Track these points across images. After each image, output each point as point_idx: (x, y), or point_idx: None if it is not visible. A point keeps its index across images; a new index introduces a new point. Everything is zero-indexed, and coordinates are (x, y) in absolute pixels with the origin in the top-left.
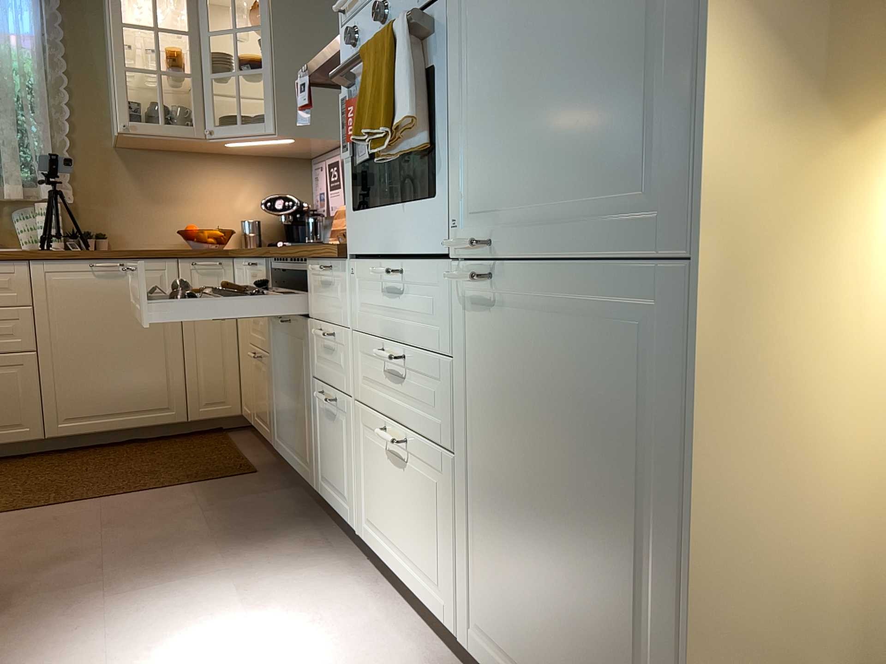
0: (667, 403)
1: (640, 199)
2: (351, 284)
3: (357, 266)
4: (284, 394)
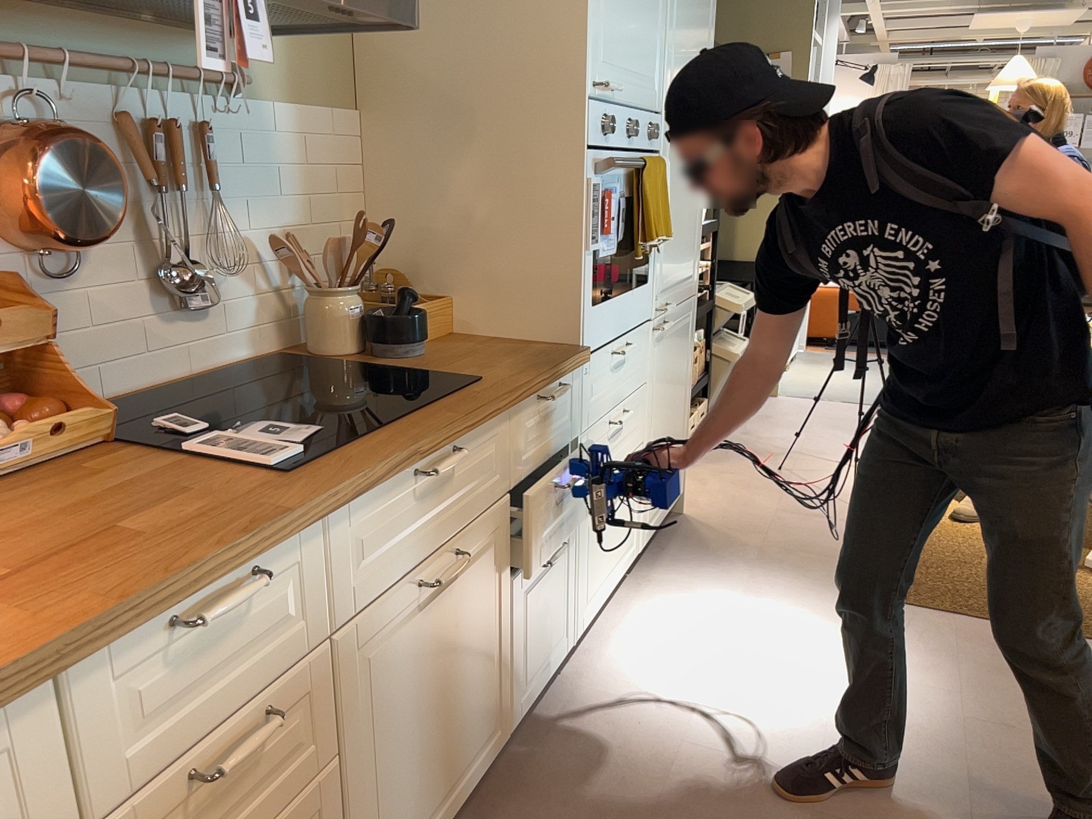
0: (688, 342)
1: (689, 276)
2: (582, 386)
3: (588, 363)
4: (426, 724)
